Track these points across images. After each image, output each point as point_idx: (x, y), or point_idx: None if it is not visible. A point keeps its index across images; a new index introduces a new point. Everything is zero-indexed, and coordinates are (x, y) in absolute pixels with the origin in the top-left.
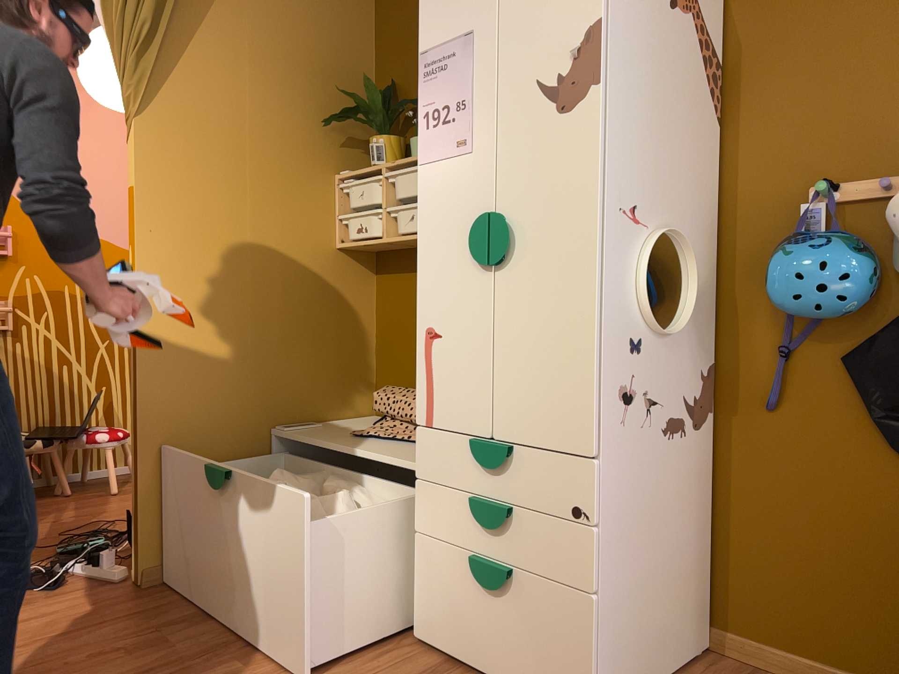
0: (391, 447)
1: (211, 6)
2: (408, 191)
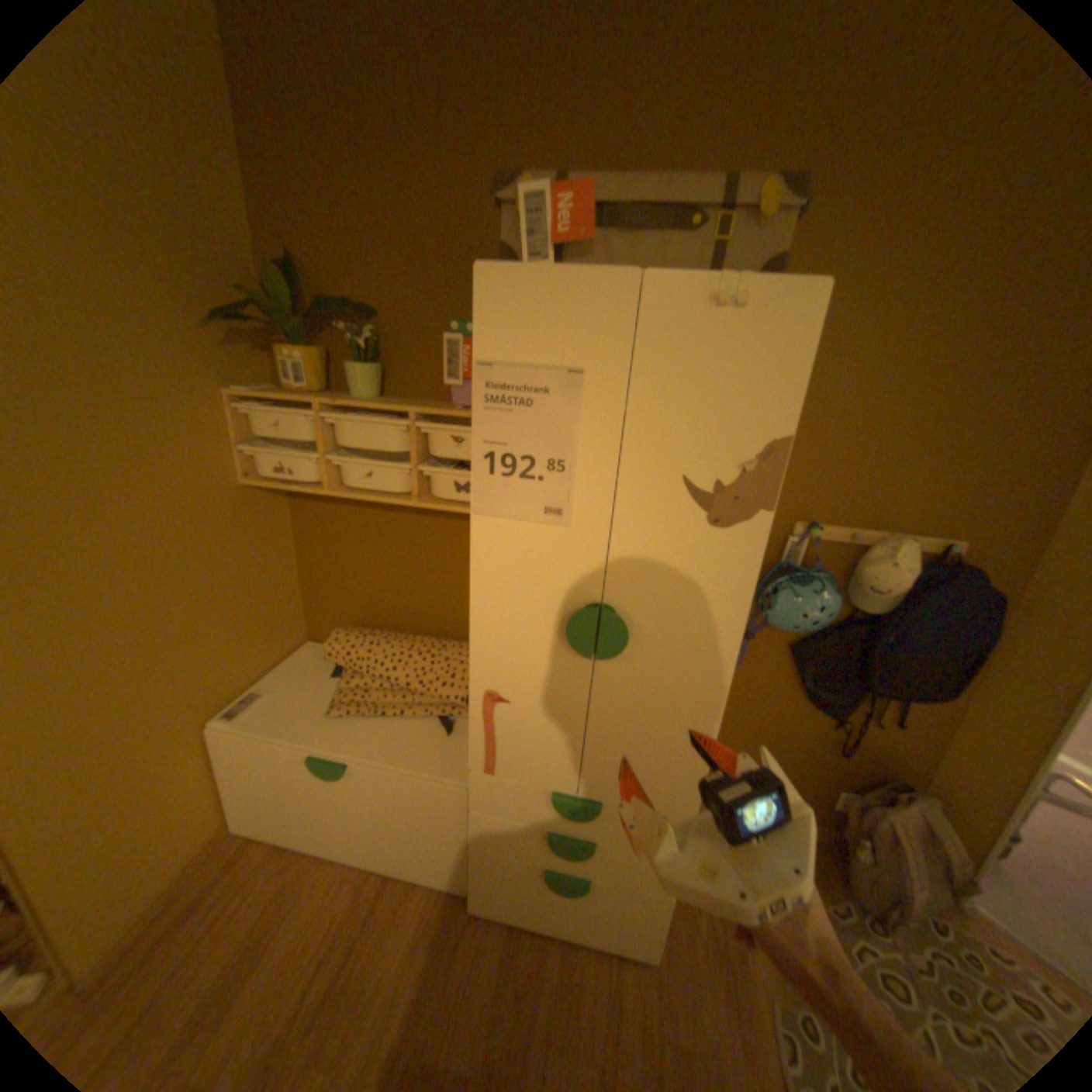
0: (393, 737)
1: None
2: (362, 444)
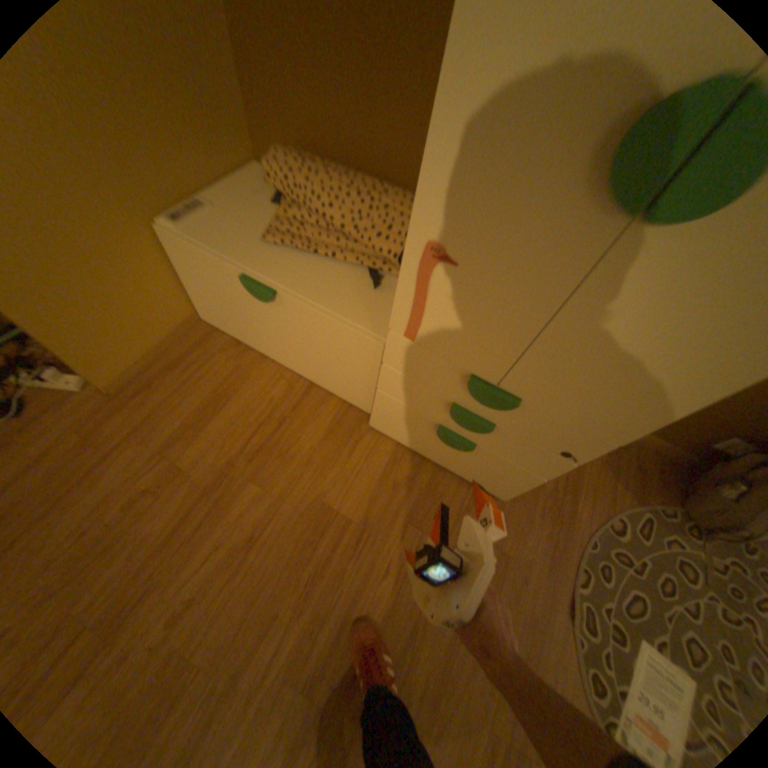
0: (322, 277)
1: None
2: None
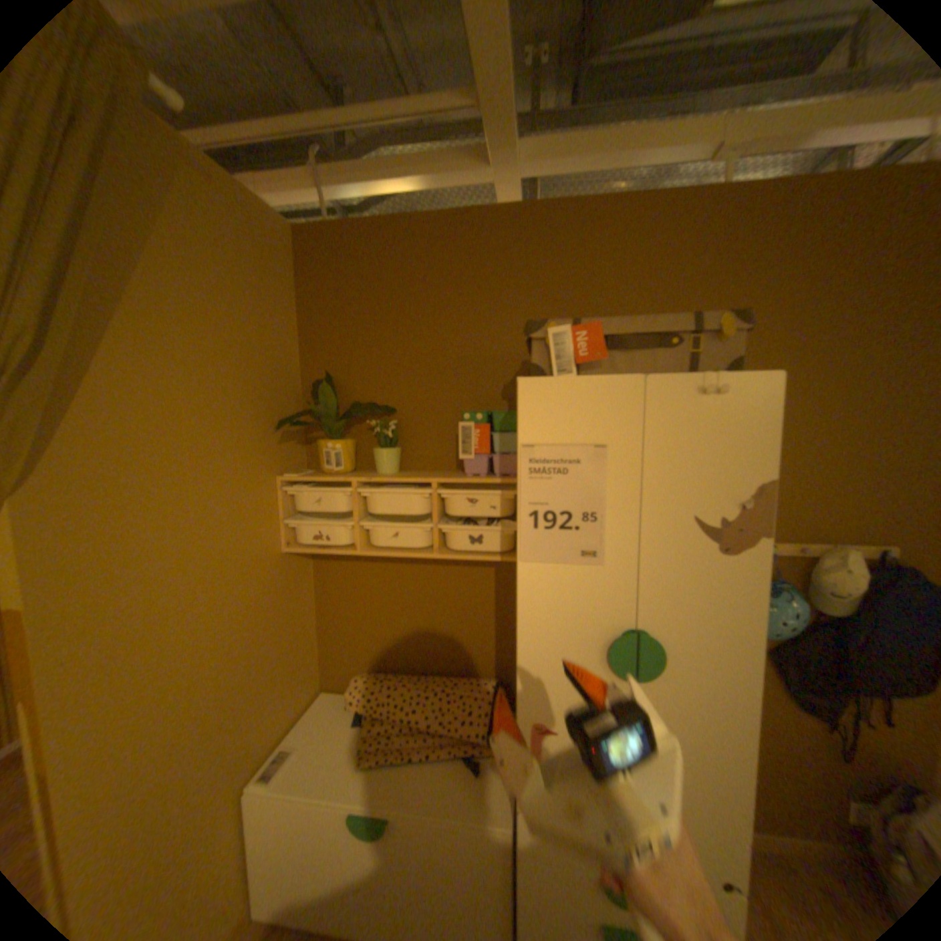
0: (424, 784)
1: (119, 289)
2: (391, 510)
